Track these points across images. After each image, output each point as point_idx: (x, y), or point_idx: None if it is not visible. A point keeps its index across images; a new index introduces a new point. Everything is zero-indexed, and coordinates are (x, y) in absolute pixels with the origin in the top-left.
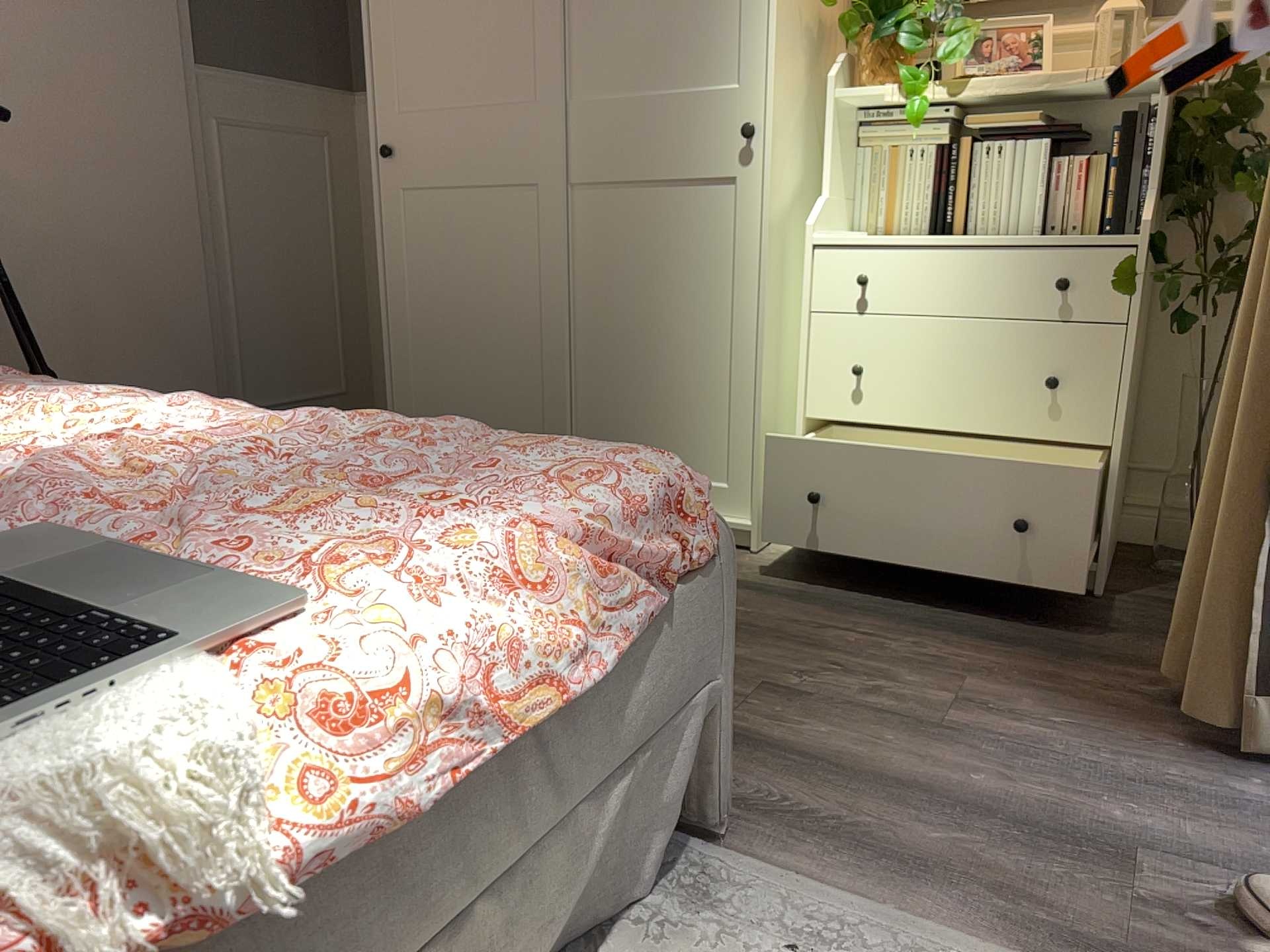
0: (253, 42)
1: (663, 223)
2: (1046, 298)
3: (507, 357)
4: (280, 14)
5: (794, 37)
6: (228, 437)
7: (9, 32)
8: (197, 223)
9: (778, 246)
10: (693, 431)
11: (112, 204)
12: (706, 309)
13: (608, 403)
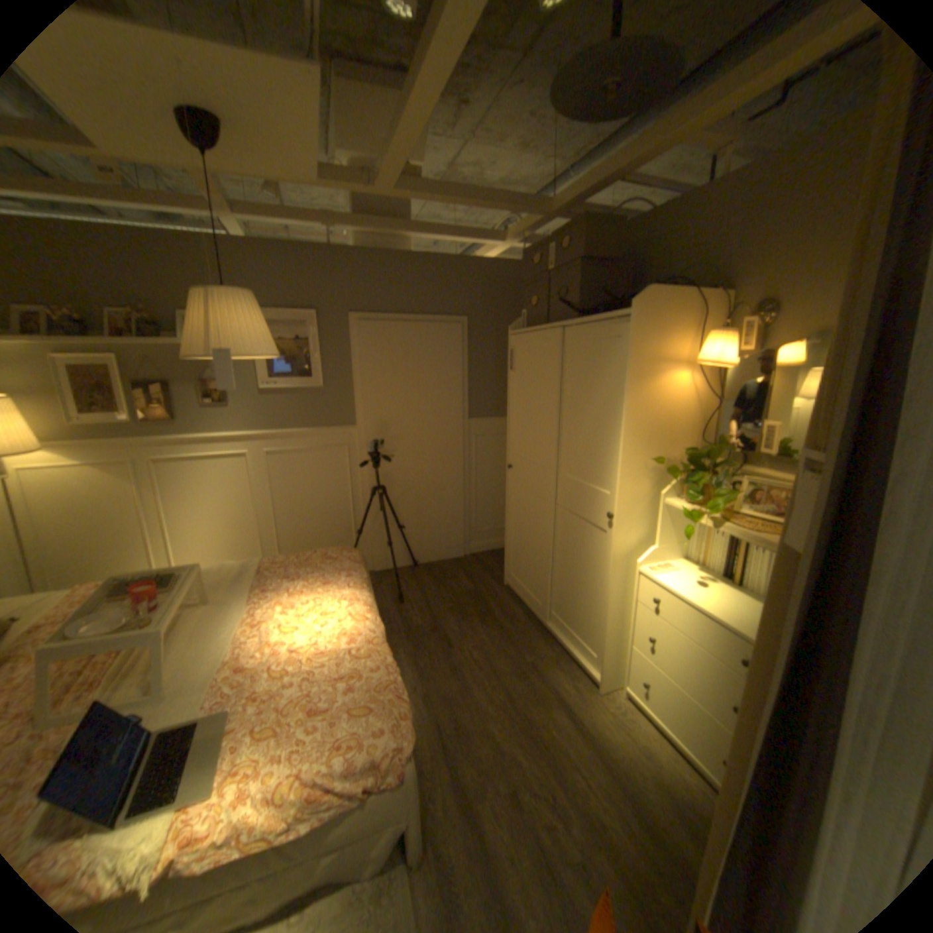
0: (491, 406)
1: (583, 535)
2: (740, 662)
3: (535, 558)
4: (503, 394)
5: (640, 476)
6: (332, 647)
7: (405, 423)
8: (461, 472)
9: (622, 567)
10: (587, 625)
11: (432, 470)
12: (594, 579)
13: (563, 594)
